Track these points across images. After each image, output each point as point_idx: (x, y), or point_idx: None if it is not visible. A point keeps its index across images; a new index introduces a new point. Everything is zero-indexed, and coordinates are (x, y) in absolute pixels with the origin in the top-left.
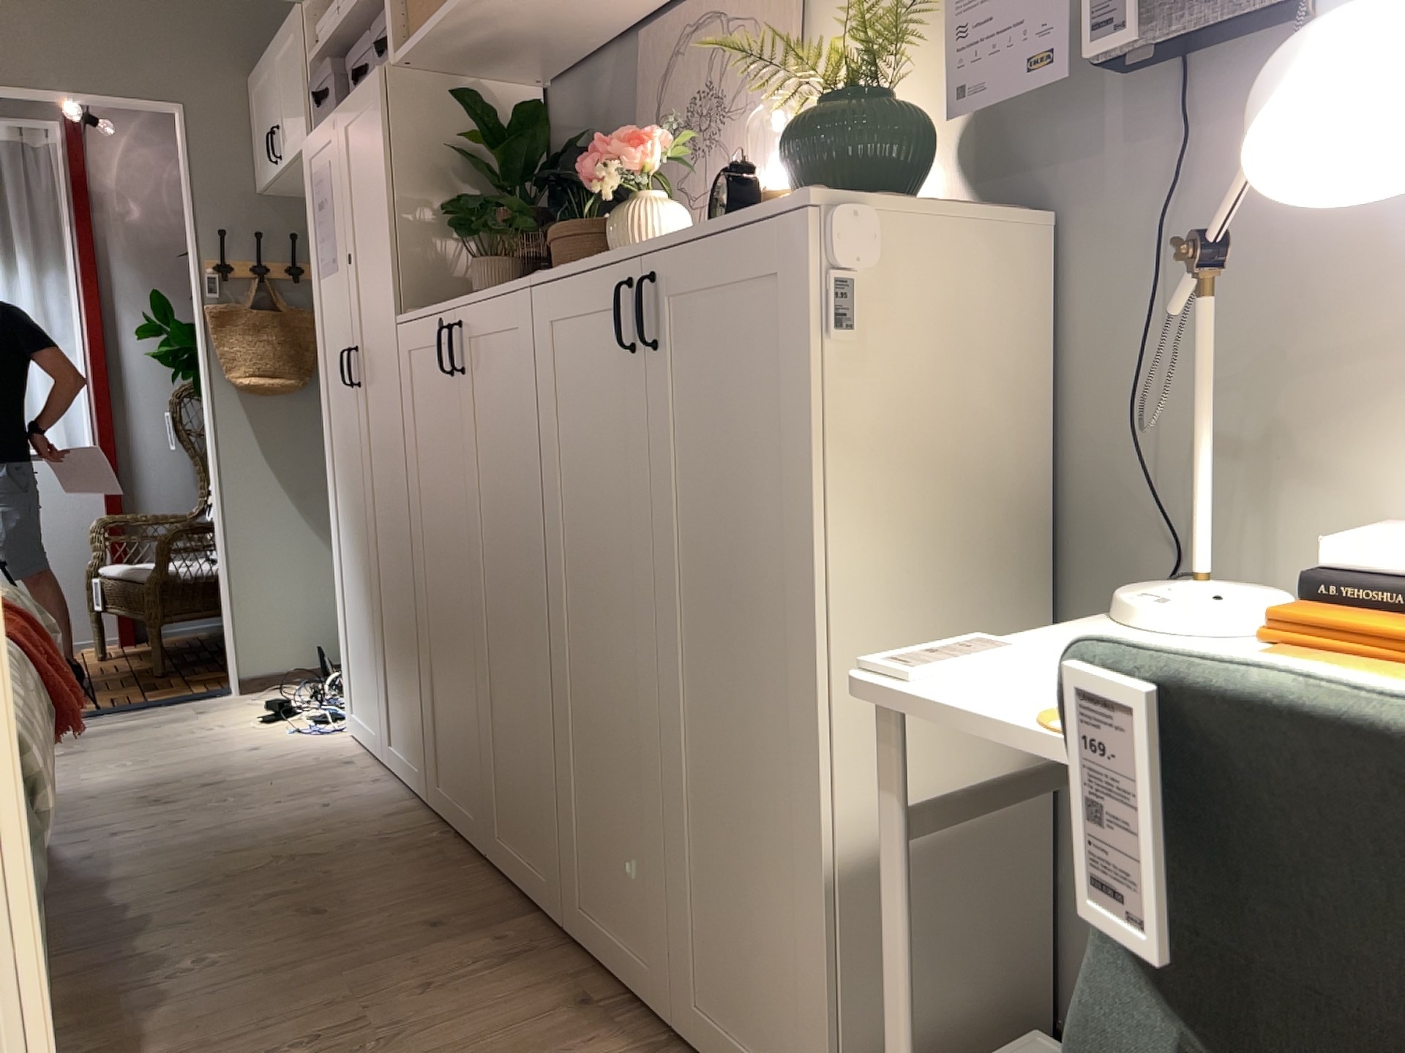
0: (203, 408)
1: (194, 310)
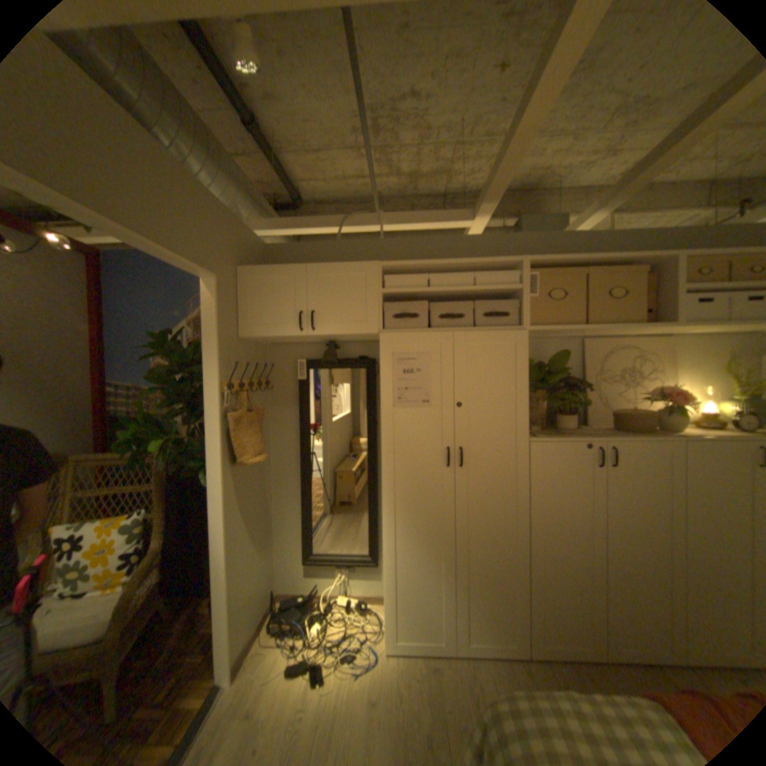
0: (209, 485)
1: (207, 416)
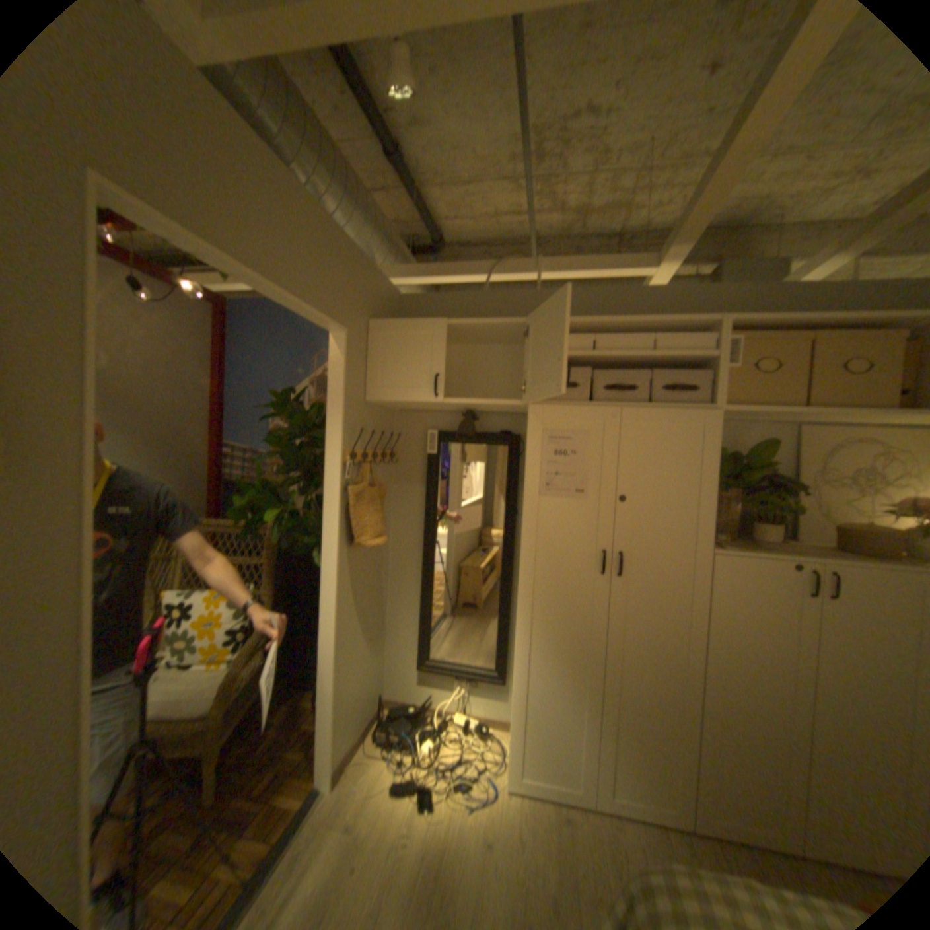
0: (323, 566)
1: (326, 488)
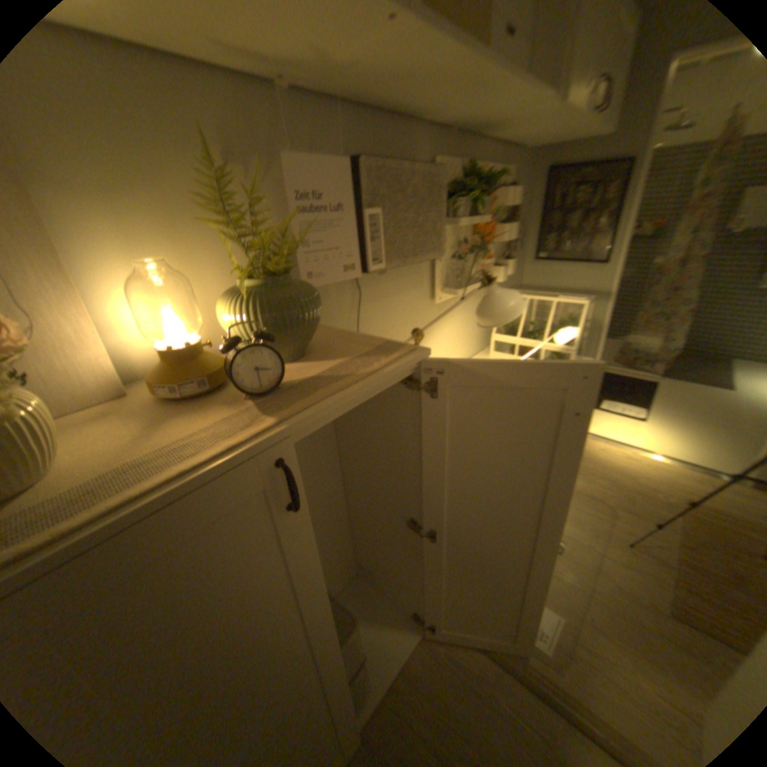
0: None
1: None
